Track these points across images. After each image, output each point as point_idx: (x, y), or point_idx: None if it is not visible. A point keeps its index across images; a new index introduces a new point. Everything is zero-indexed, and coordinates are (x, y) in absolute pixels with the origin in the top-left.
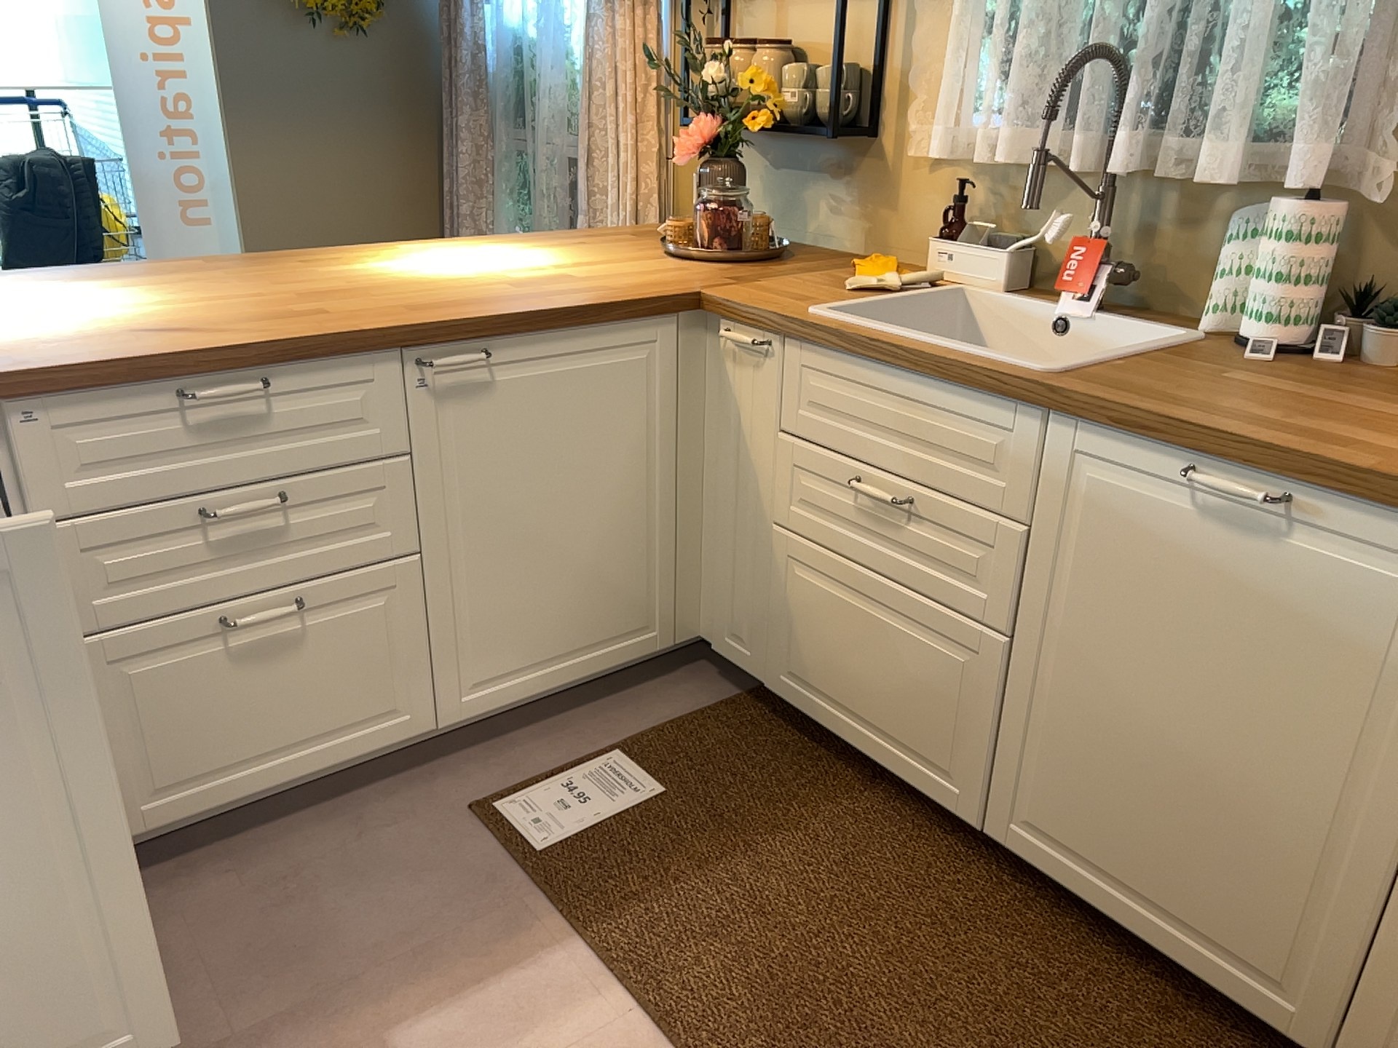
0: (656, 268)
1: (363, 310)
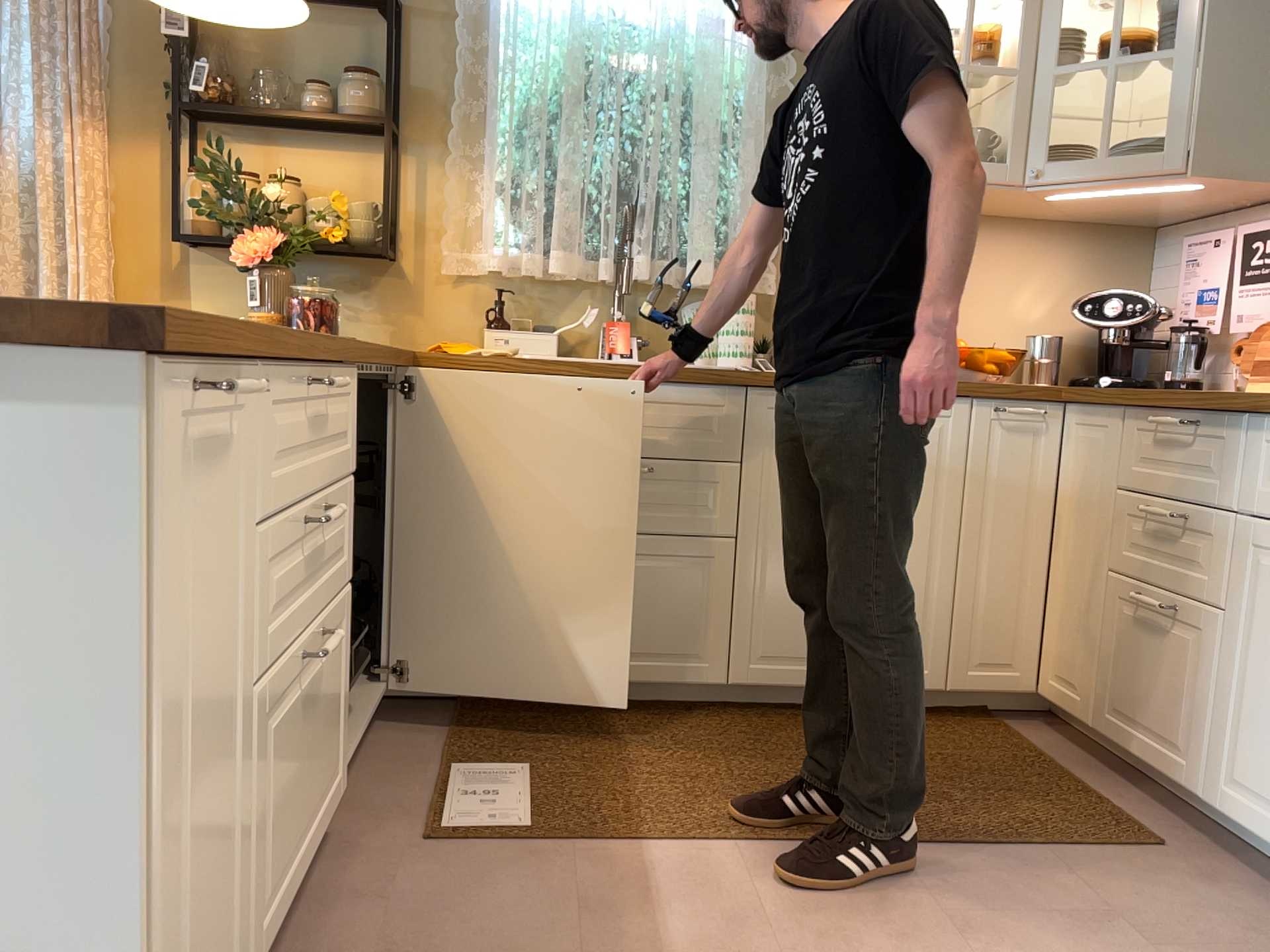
0: None
1: None
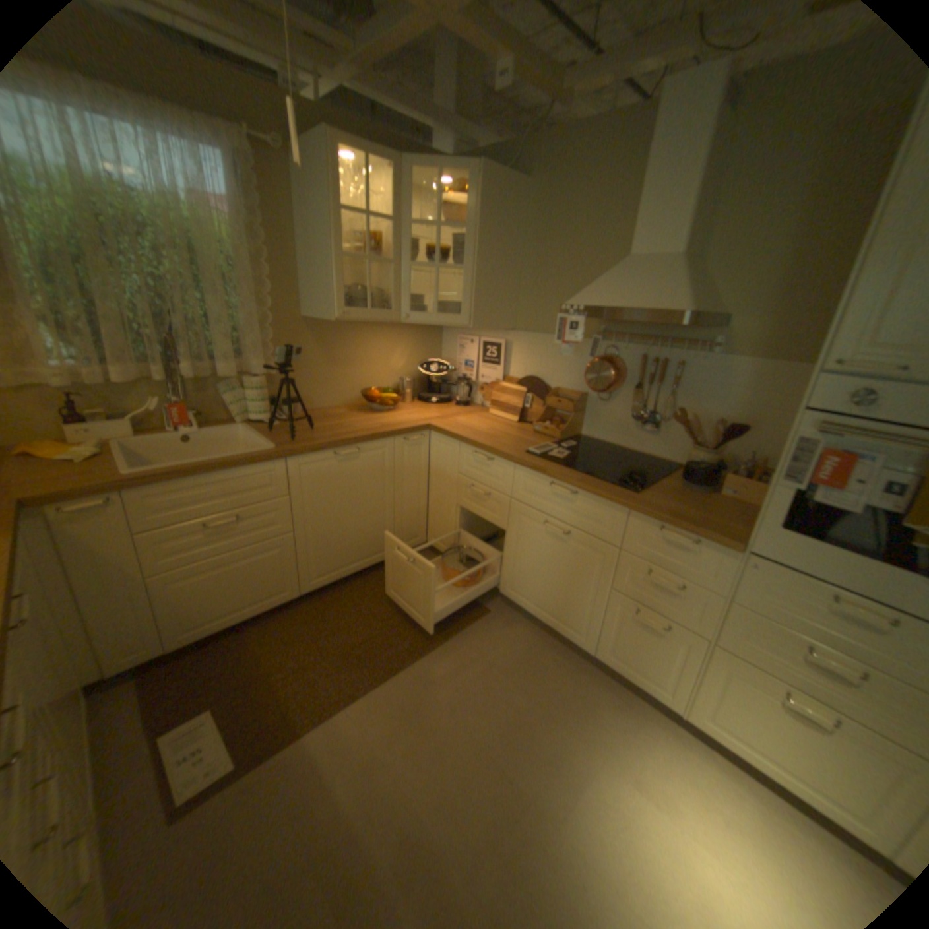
0: None
1: None
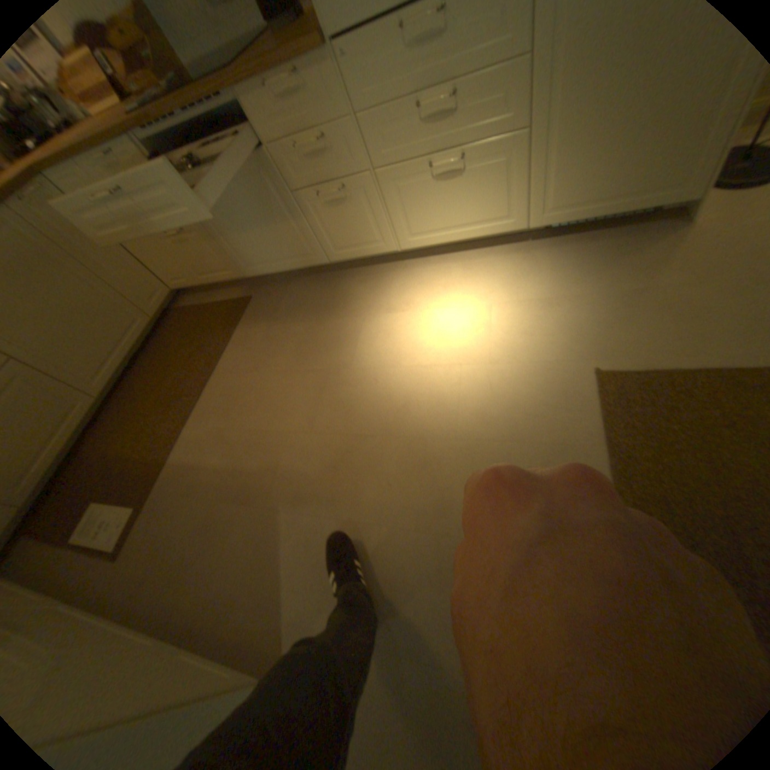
0: None
1: None
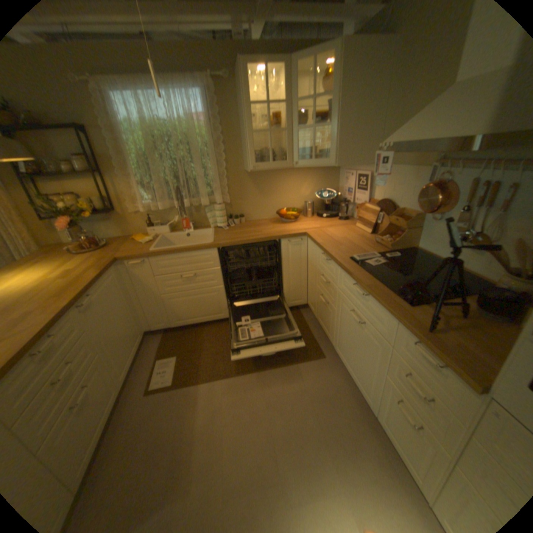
0: (84, 258)
1: (42, 305)
